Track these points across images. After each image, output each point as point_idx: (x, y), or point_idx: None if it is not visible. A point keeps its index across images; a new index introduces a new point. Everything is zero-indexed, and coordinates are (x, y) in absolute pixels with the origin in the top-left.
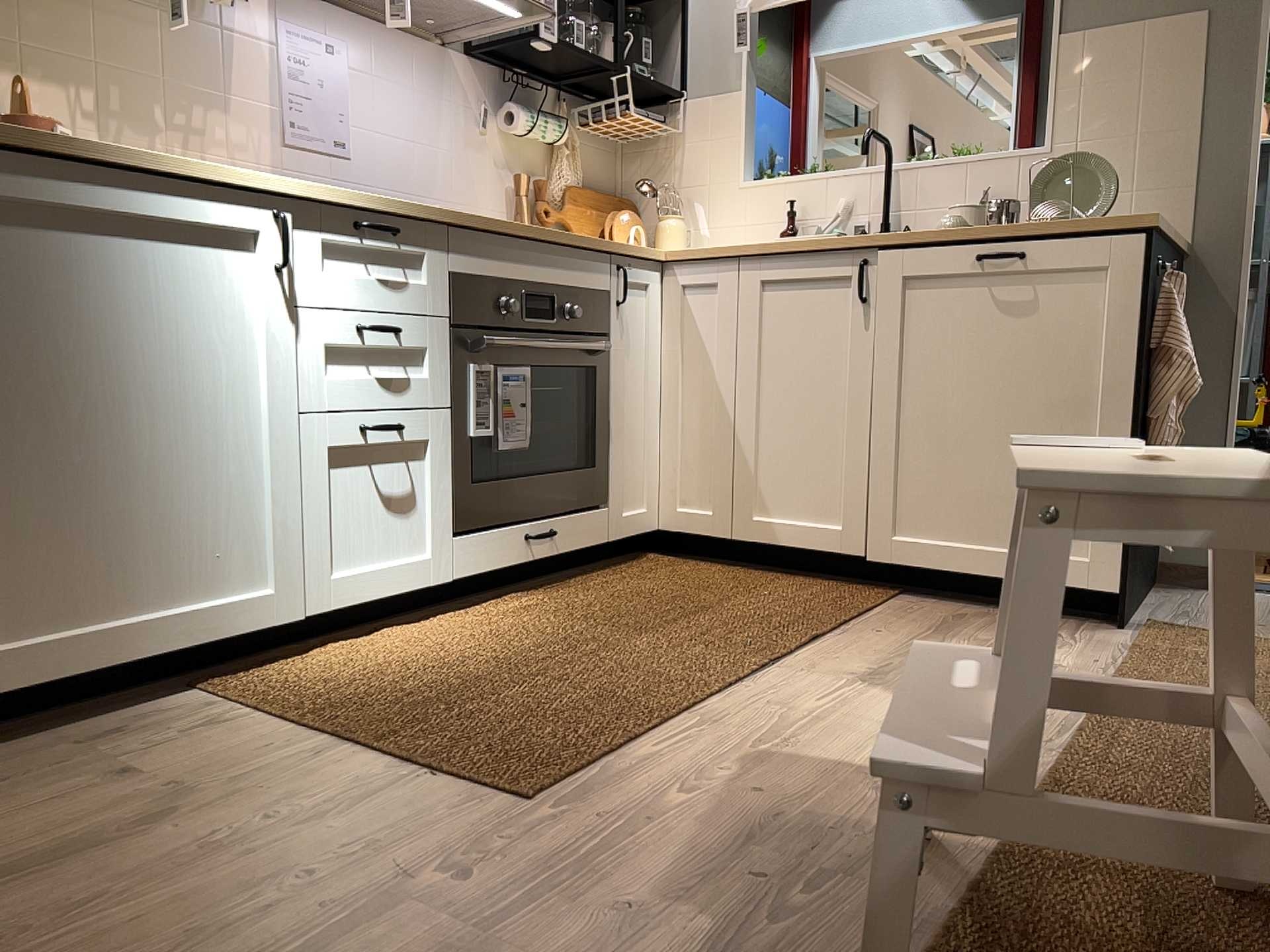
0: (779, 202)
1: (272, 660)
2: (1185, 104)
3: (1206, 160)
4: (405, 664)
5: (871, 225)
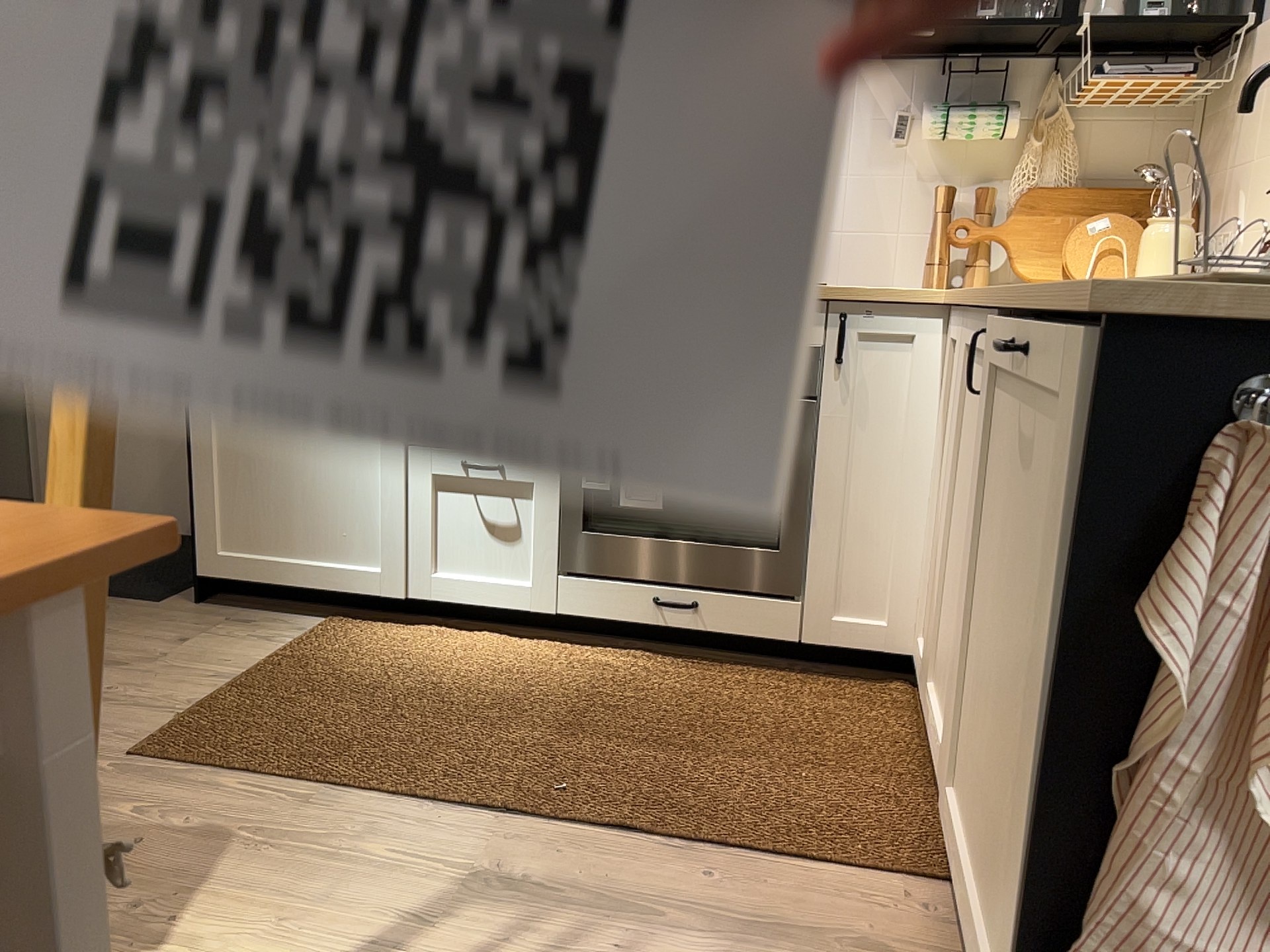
0: None
1: (398, 622)
2: None
3: None
4: (393, 660)
5: None
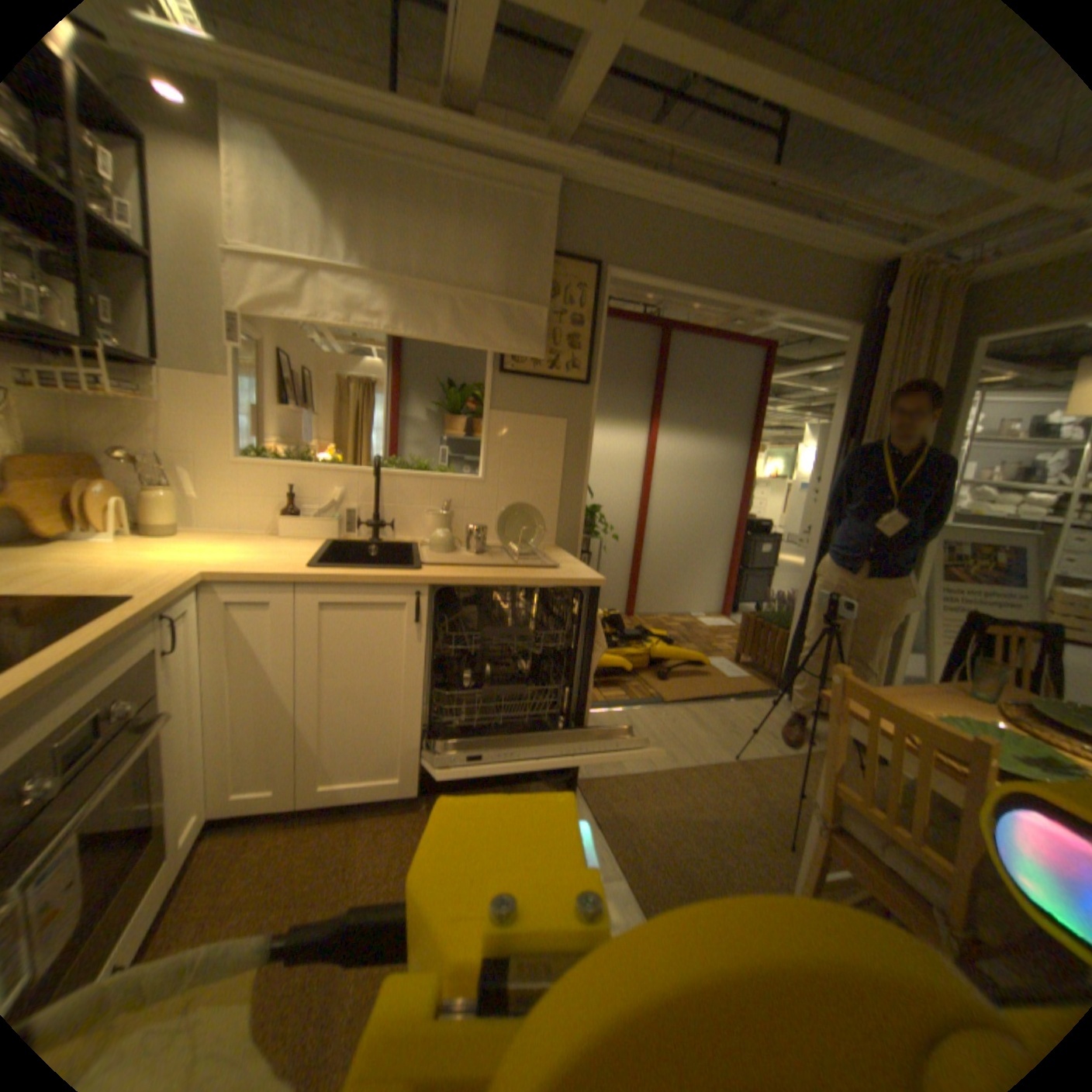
0: (274, 480)
1: None
2: (557, 468)
3: (565, 500)
4: None
5: (361, 510)
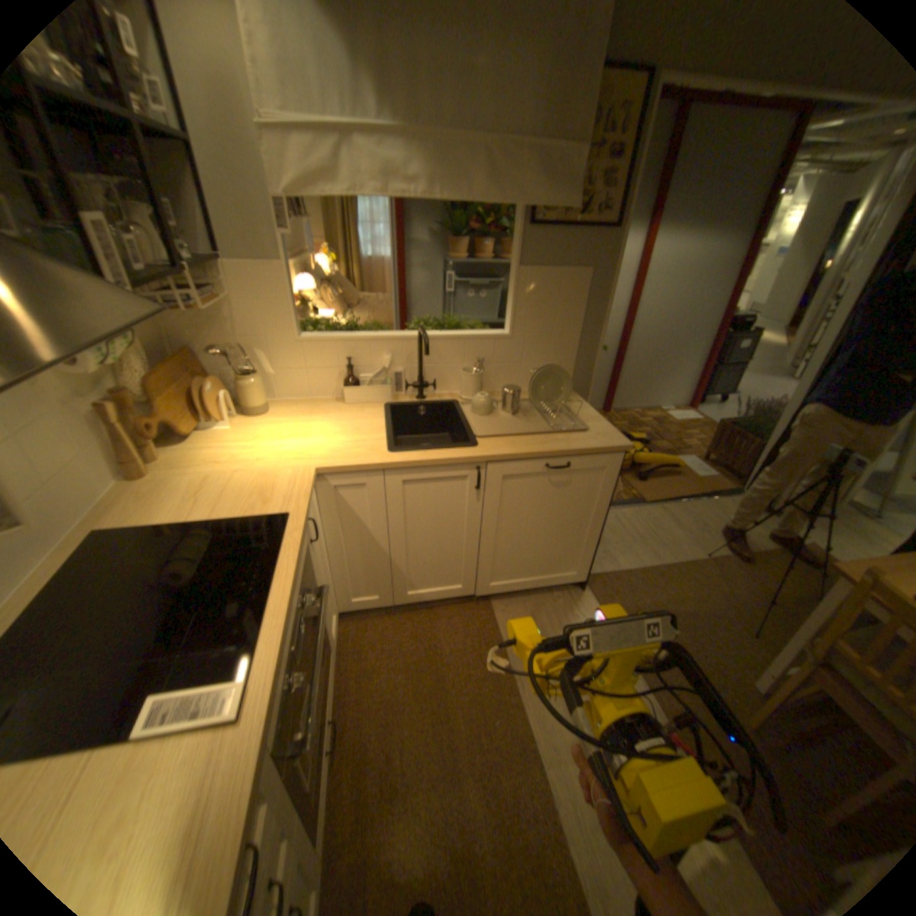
0: (331, 354)
1: None
2: (577, 319)
3: (581, 349)
4: None
5: (404, 373)
